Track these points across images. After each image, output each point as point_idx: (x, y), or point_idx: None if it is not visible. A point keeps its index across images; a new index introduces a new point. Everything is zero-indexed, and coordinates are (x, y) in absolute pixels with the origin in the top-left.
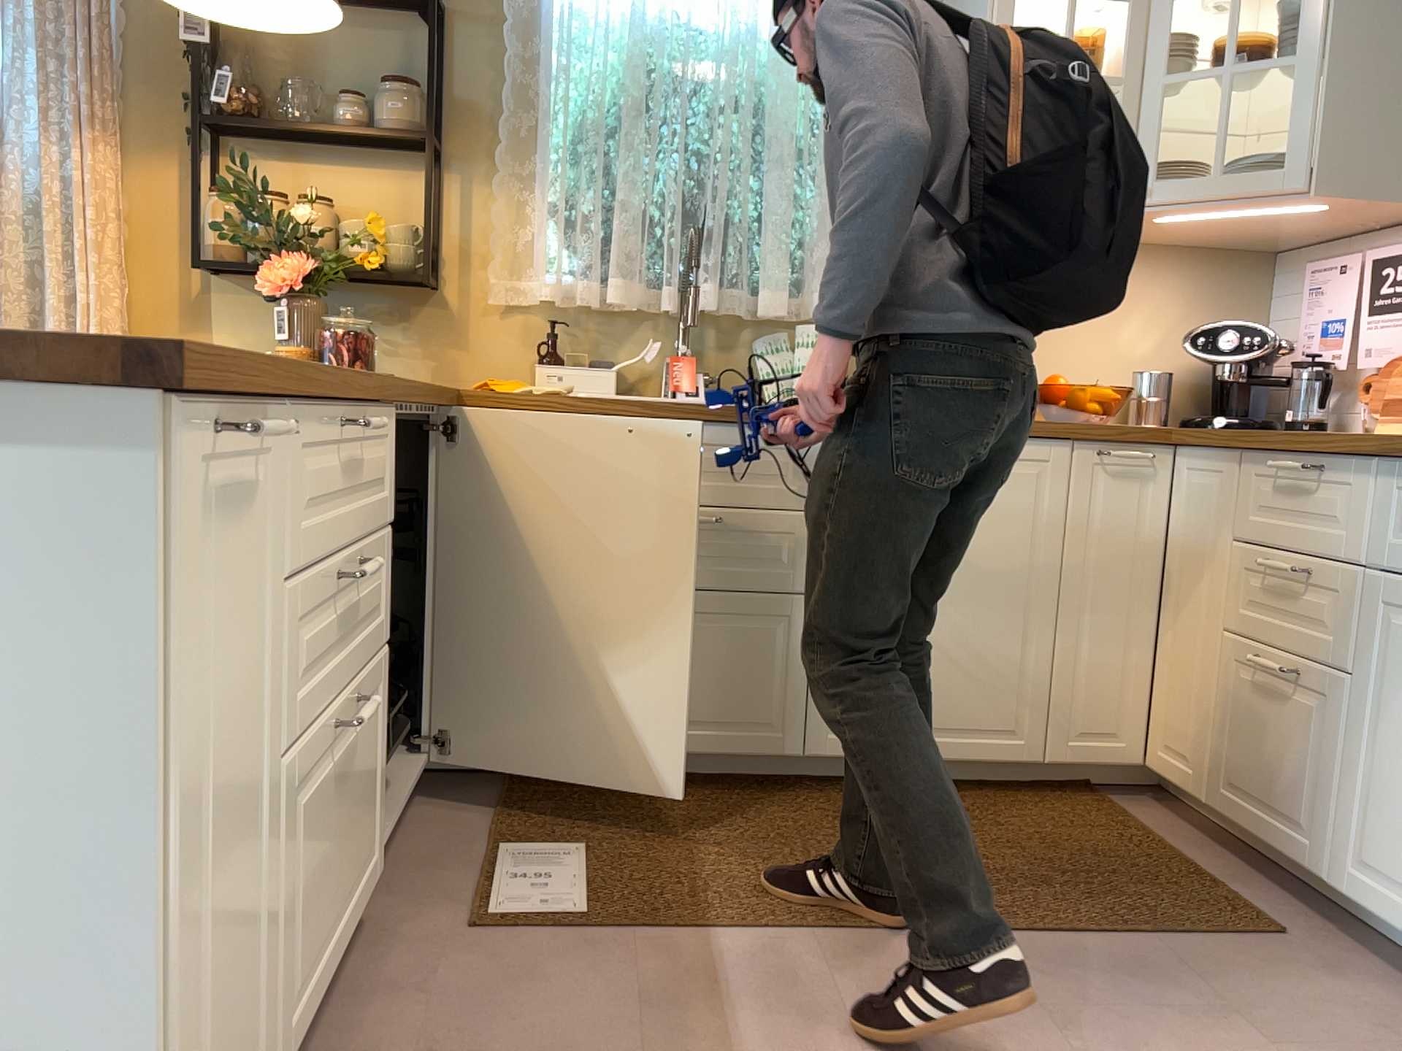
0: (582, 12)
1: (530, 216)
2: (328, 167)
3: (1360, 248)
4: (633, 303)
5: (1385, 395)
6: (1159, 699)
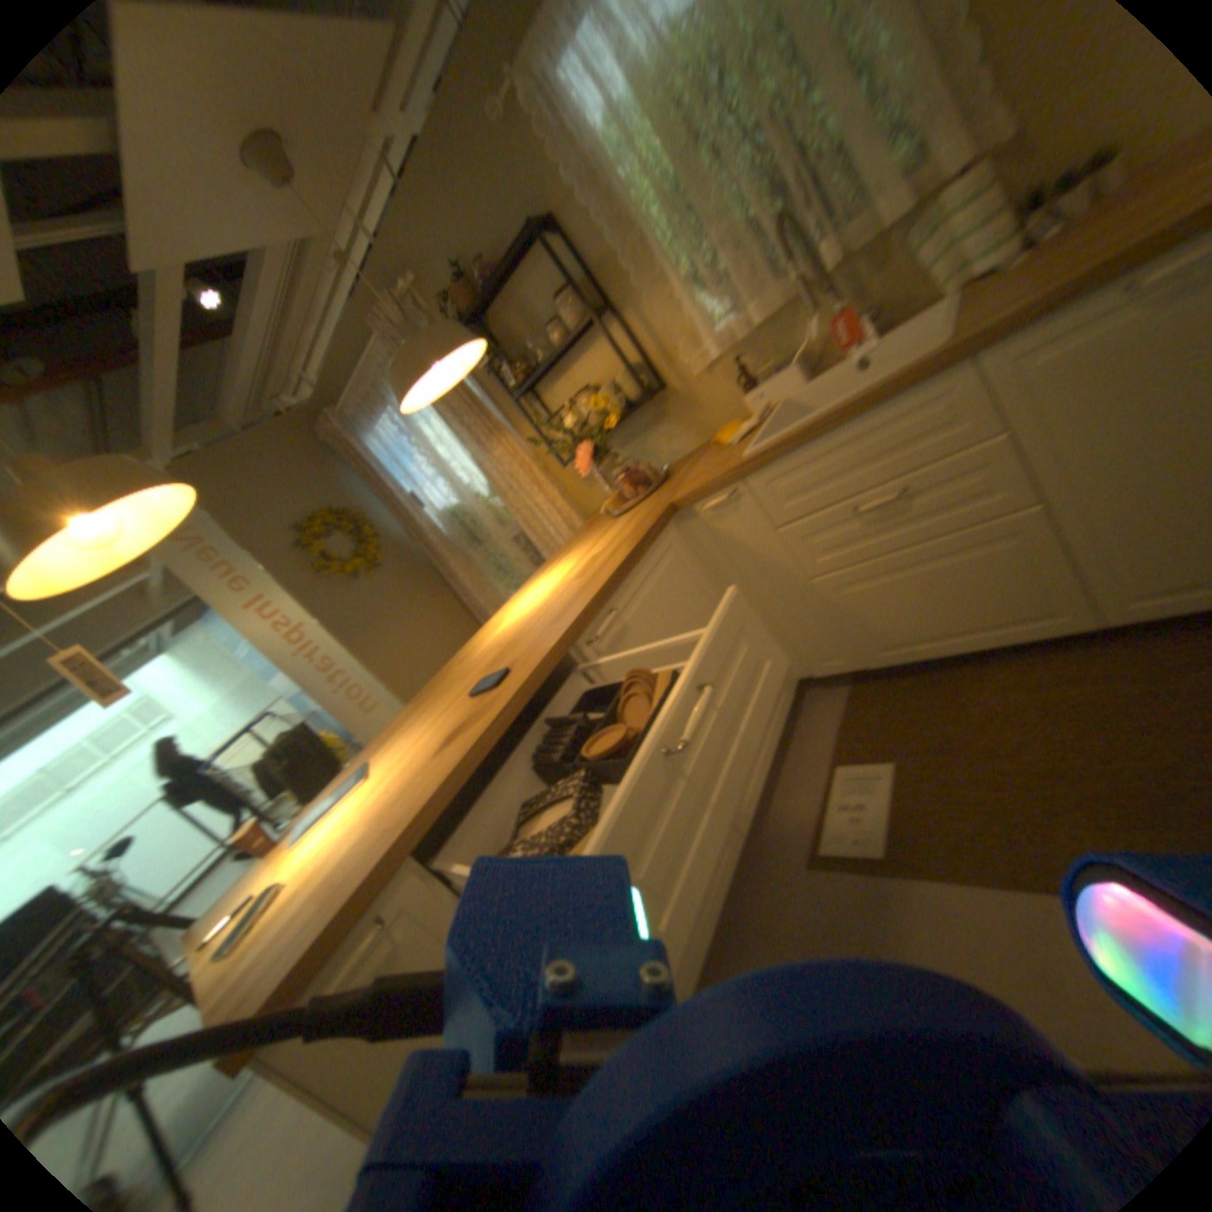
0: (606, 117)
1: (678, 299)
2: (572, 364)
3: None
4: (773, 310)
5: None
6: None
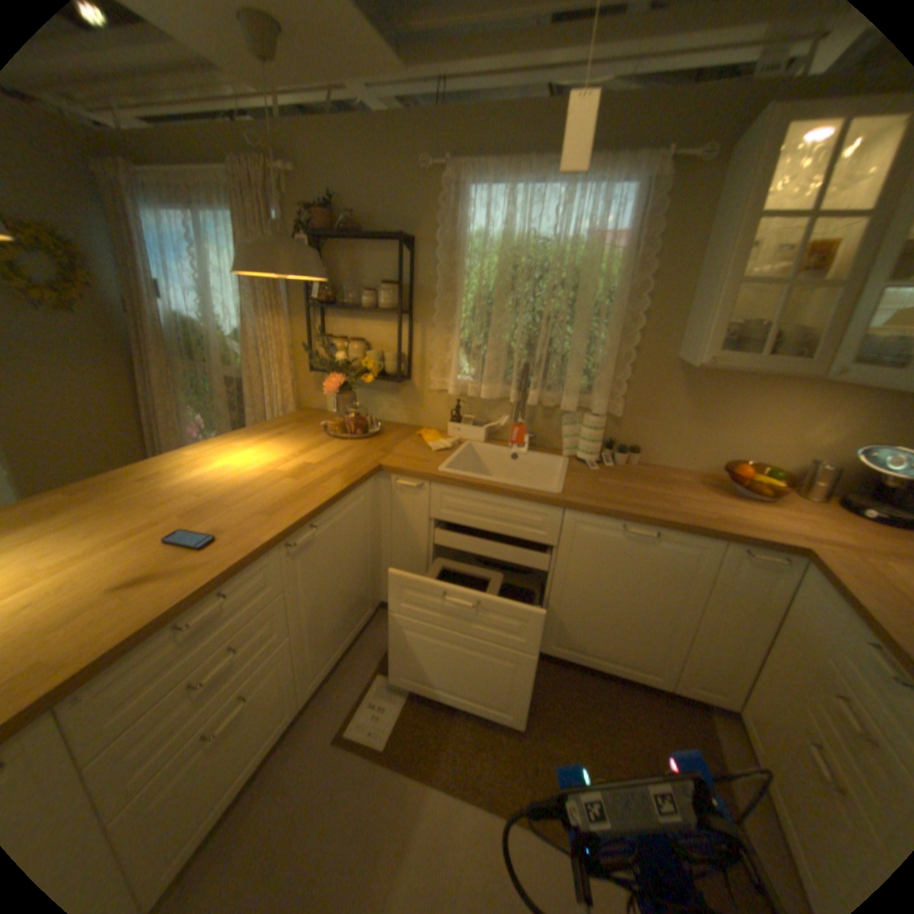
0: (480, 234)
1: (451, 347)
2: (364, 320)
3: None
4: (494, 399)
5: None
6: (759, 692)
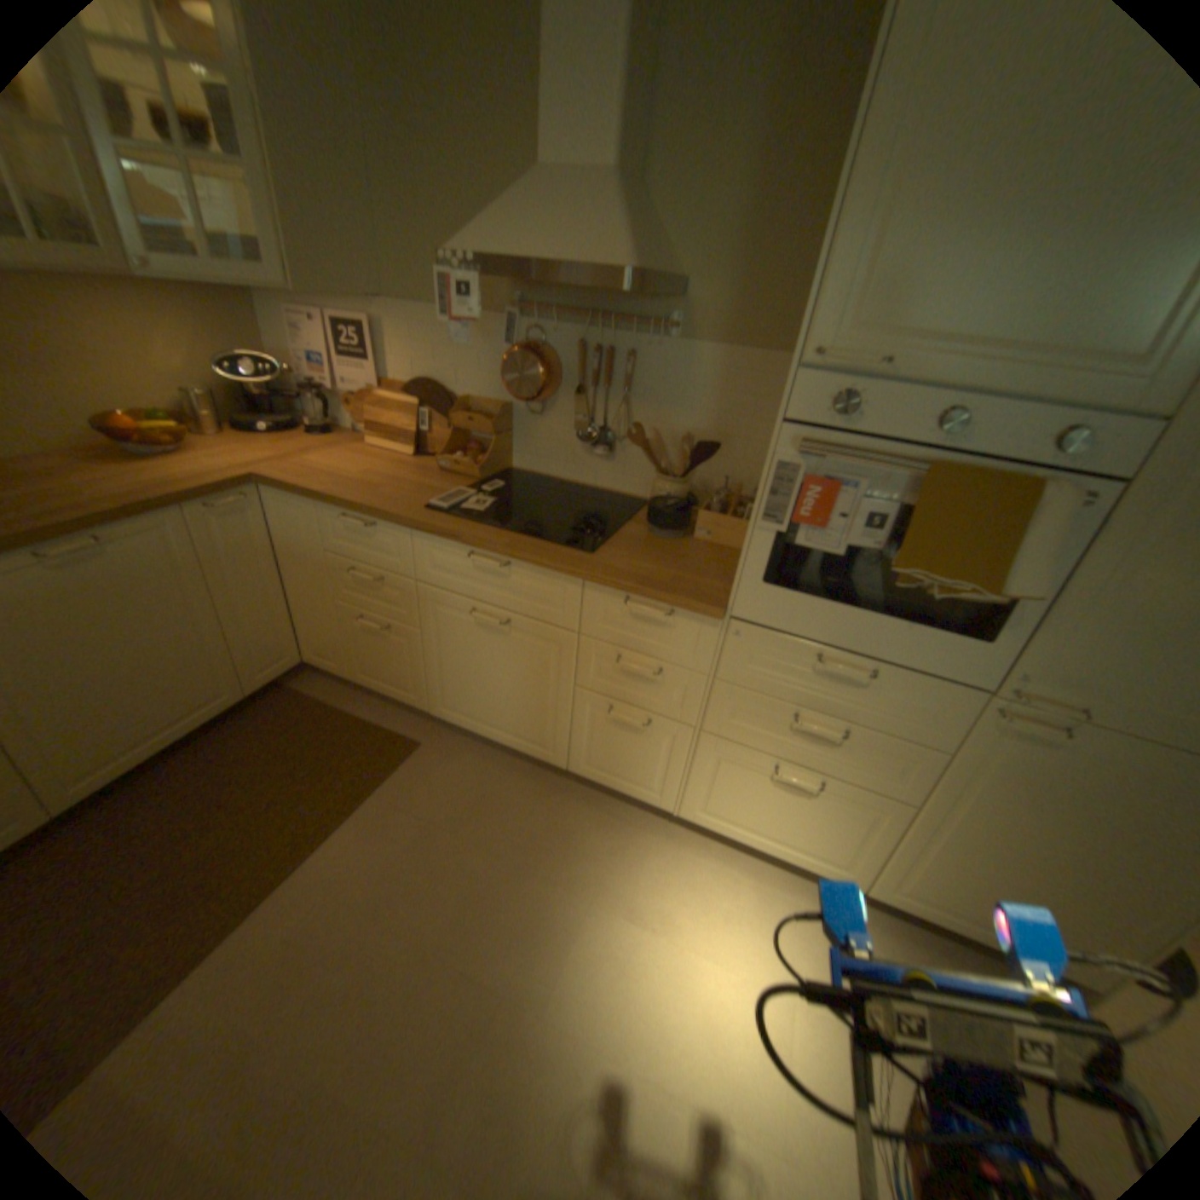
0: None
1: None
2: None
3: (312, 302)
4: None
5: (361, 415)
6: (298, 631)
